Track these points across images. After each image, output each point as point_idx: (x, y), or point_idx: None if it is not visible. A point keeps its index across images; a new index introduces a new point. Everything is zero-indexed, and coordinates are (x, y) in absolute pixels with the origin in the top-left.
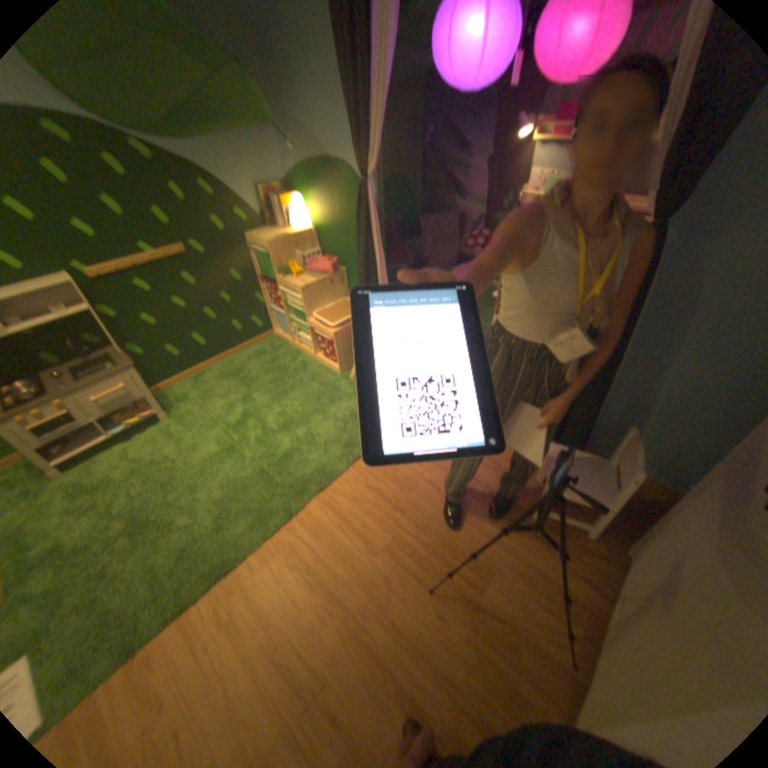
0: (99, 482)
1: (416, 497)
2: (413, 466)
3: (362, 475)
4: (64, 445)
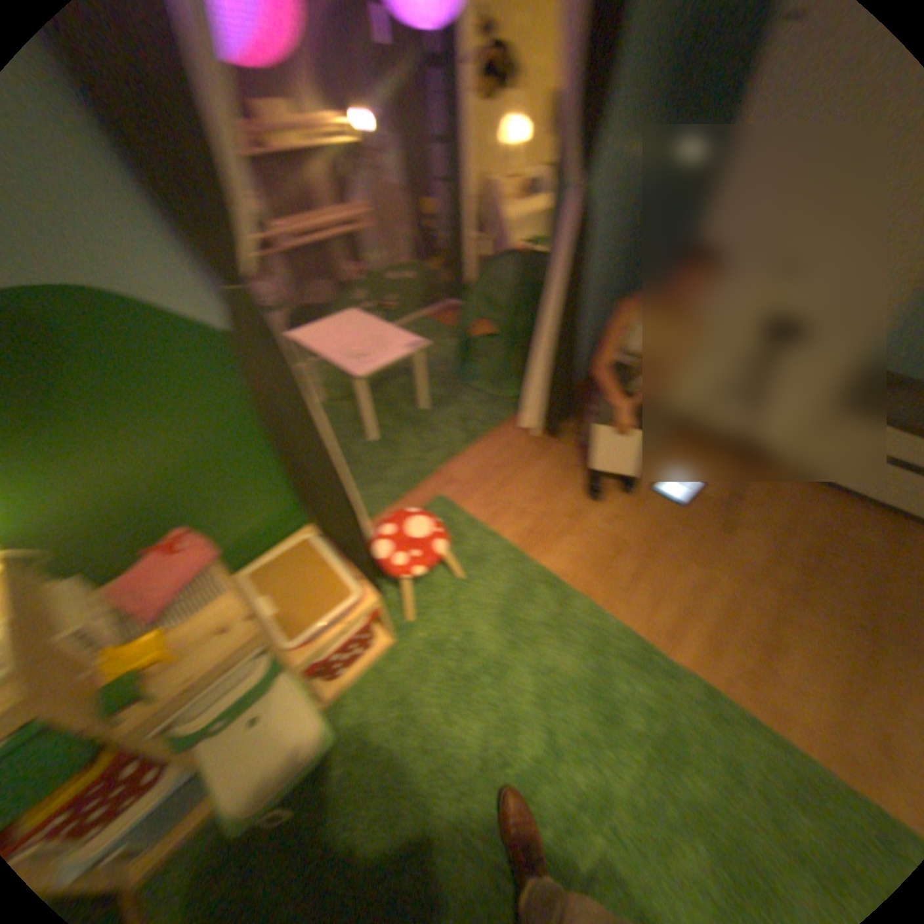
0: None
1: (628, 537)
2: (586, 537)
3: (612, 595)
4: None
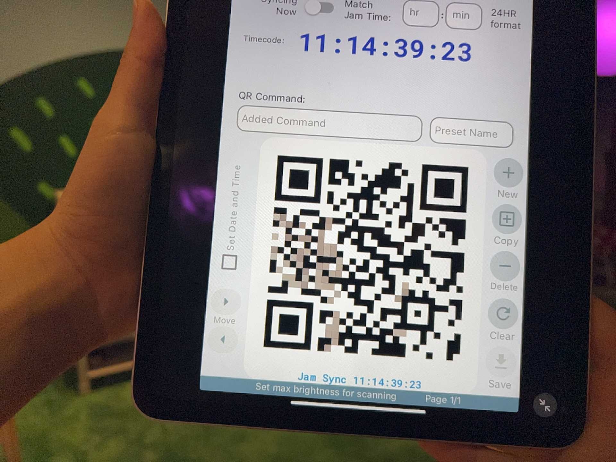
0: (128, 409)
1: None
2: None
3: None
4: (105, 356)
